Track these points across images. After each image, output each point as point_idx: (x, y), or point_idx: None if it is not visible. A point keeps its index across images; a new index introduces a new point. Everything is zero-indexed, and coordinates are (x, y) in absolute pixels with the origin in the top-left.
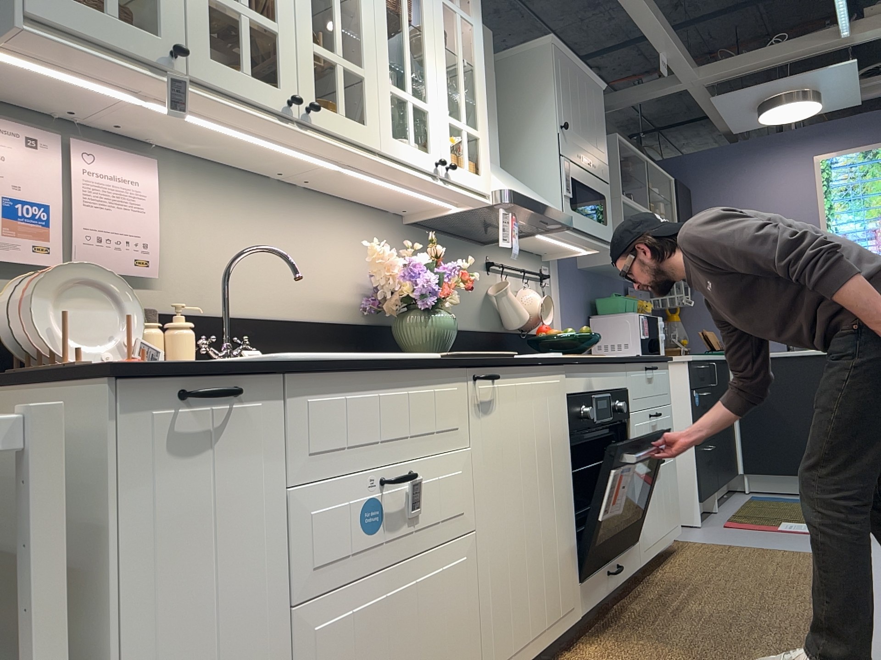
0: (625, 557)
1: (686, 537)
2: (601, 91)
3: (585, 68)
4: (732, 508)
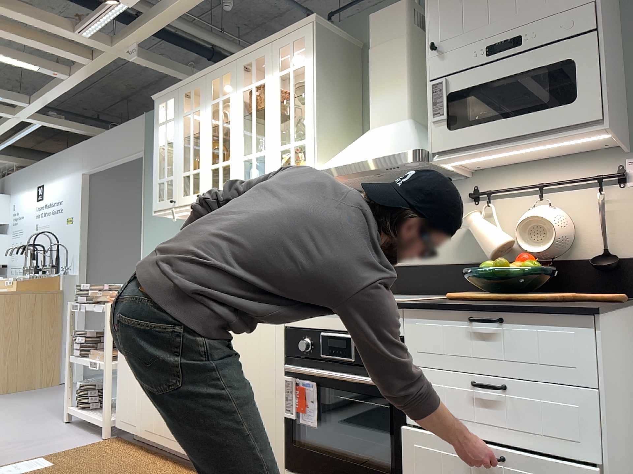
0: None
1: None
2: None
3: None
4: None
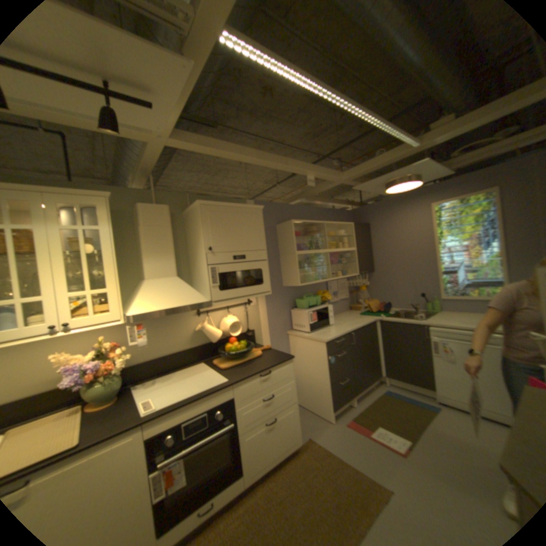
0: (221, 494)
1: (316, 437)
2: (257, 211)
3: (237, 205)
4: (366, 405)
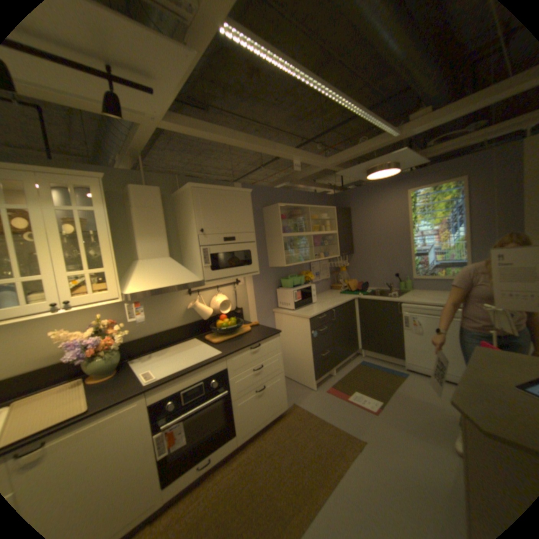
0: (218, 452)
1: (301, 402)
2: (246, 194)
3: (228, 188)
4: (344, 373)
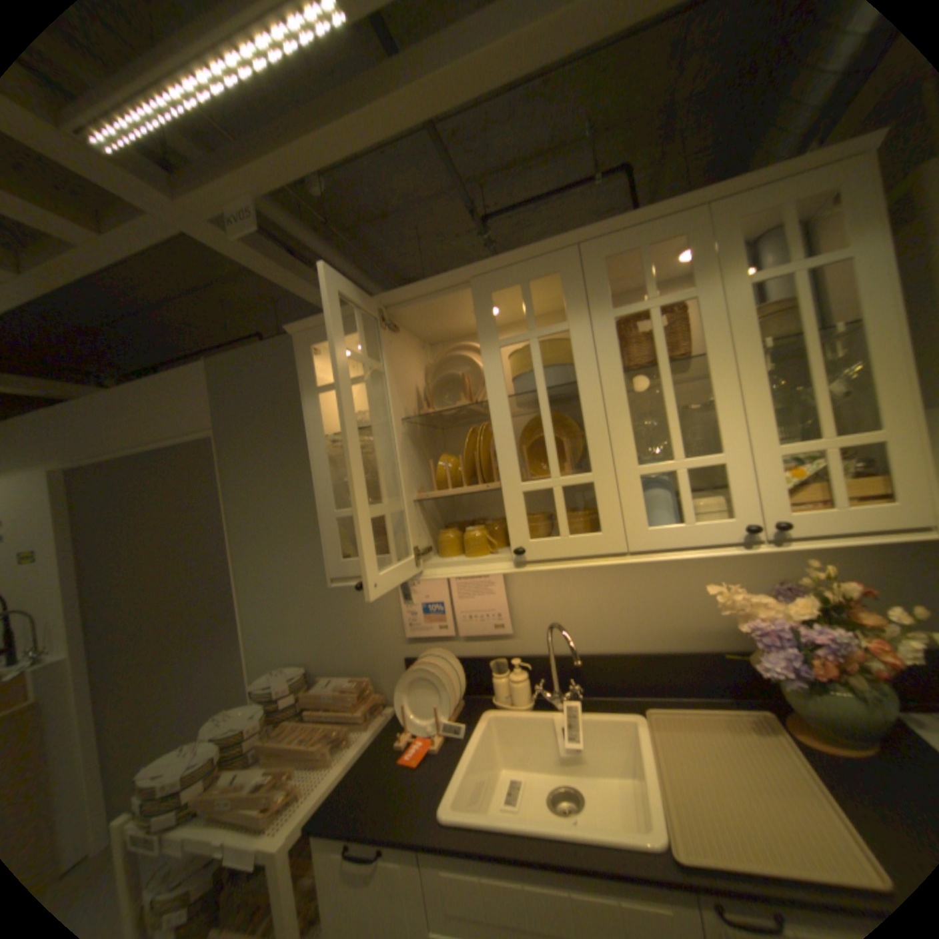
0: None
1: None
2: None
3: None
4: None
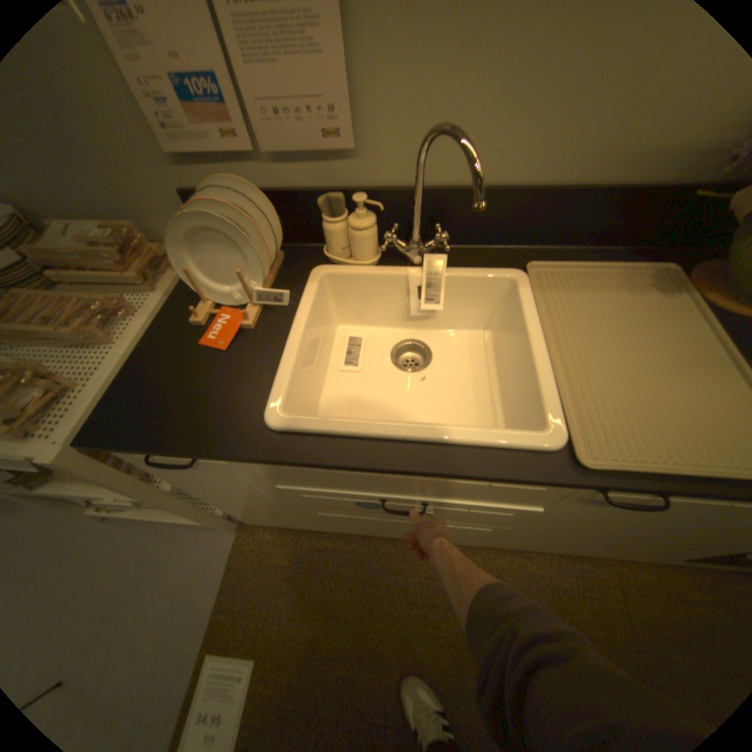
0: None
1: None
2: None
3: None
4: None
